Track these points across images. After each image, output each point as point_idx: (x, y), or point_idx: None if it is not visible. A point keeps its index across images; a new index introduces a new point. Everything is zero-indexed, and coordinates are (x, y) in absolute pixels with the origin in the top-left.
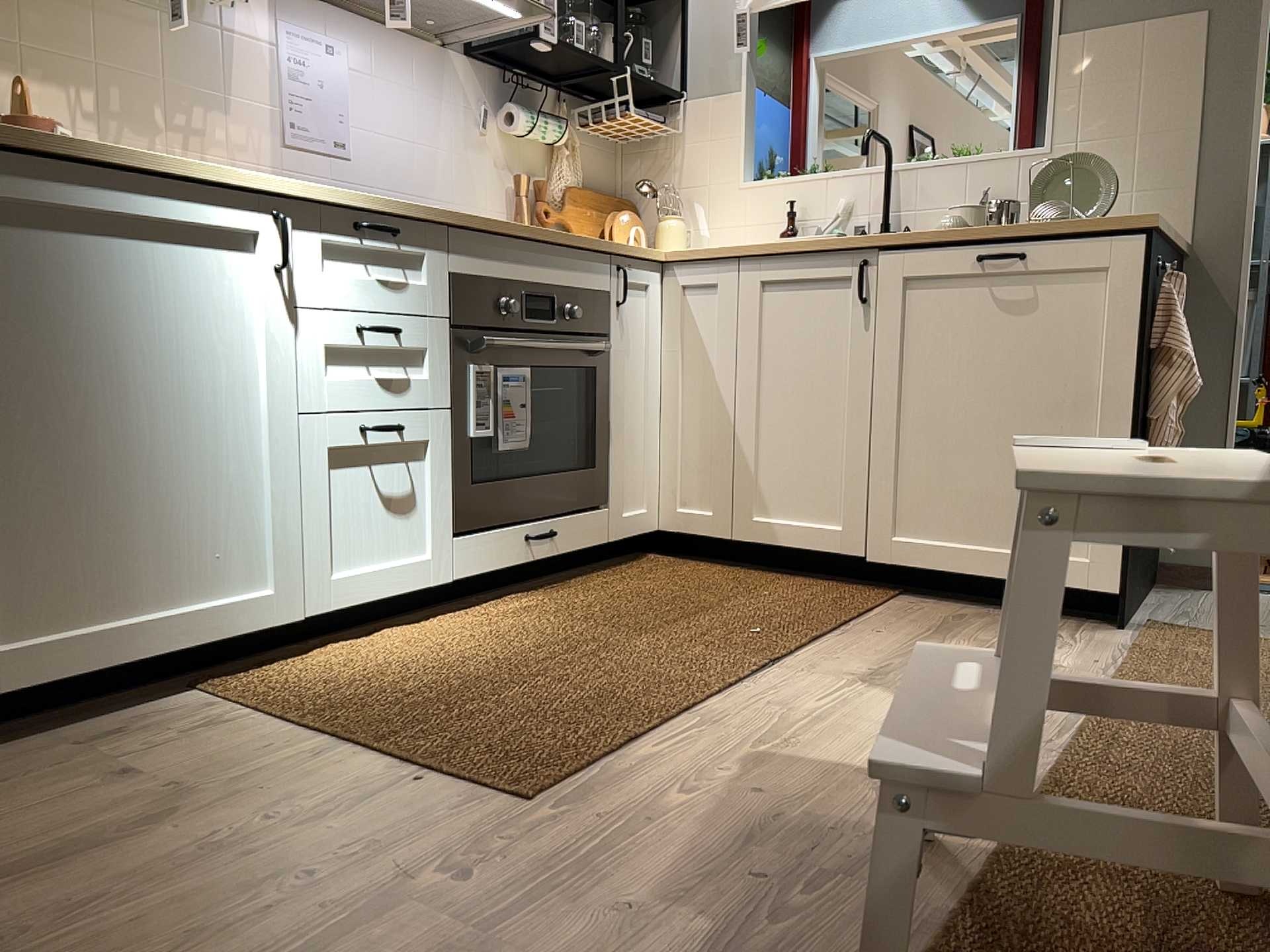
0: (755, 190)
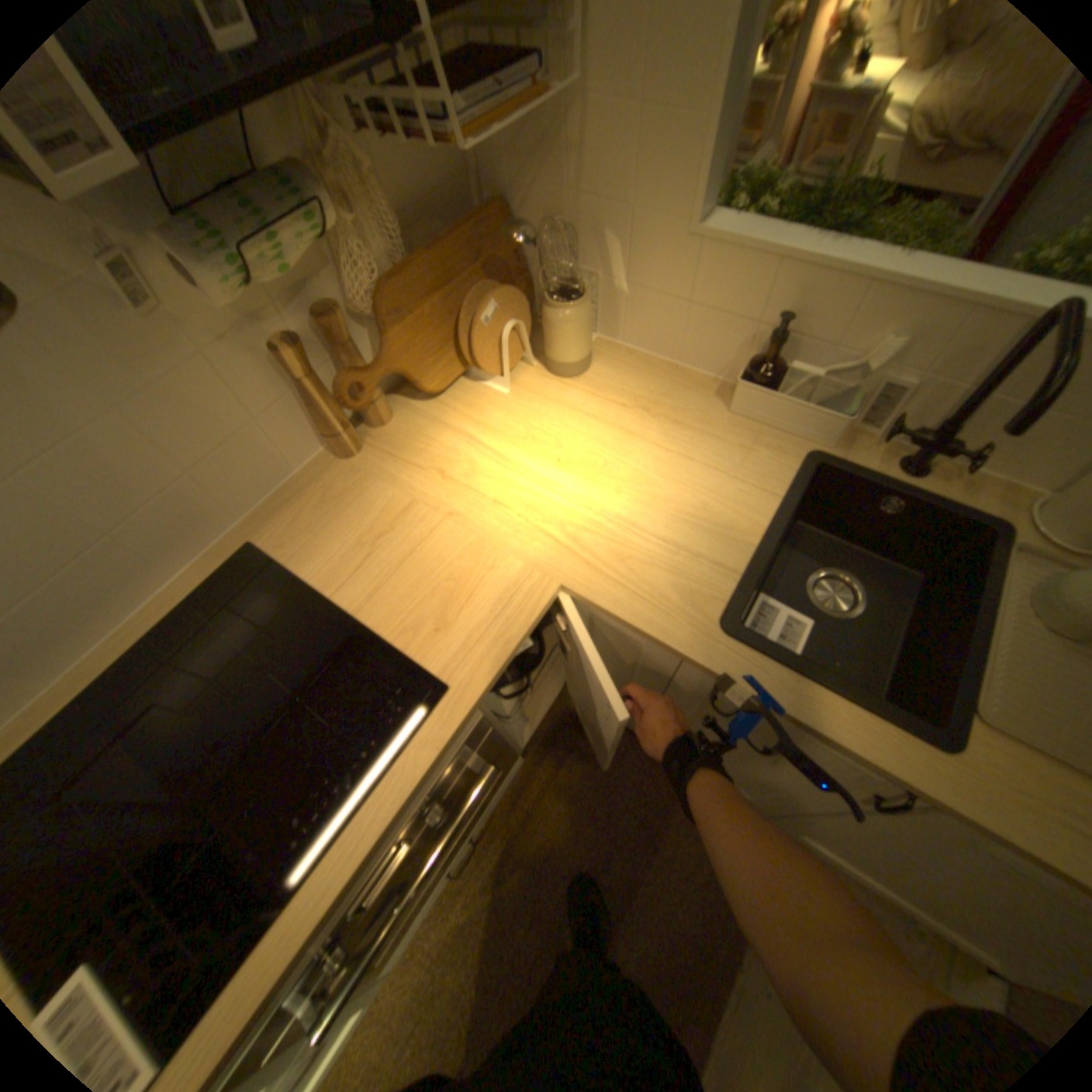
0: (716, 244)
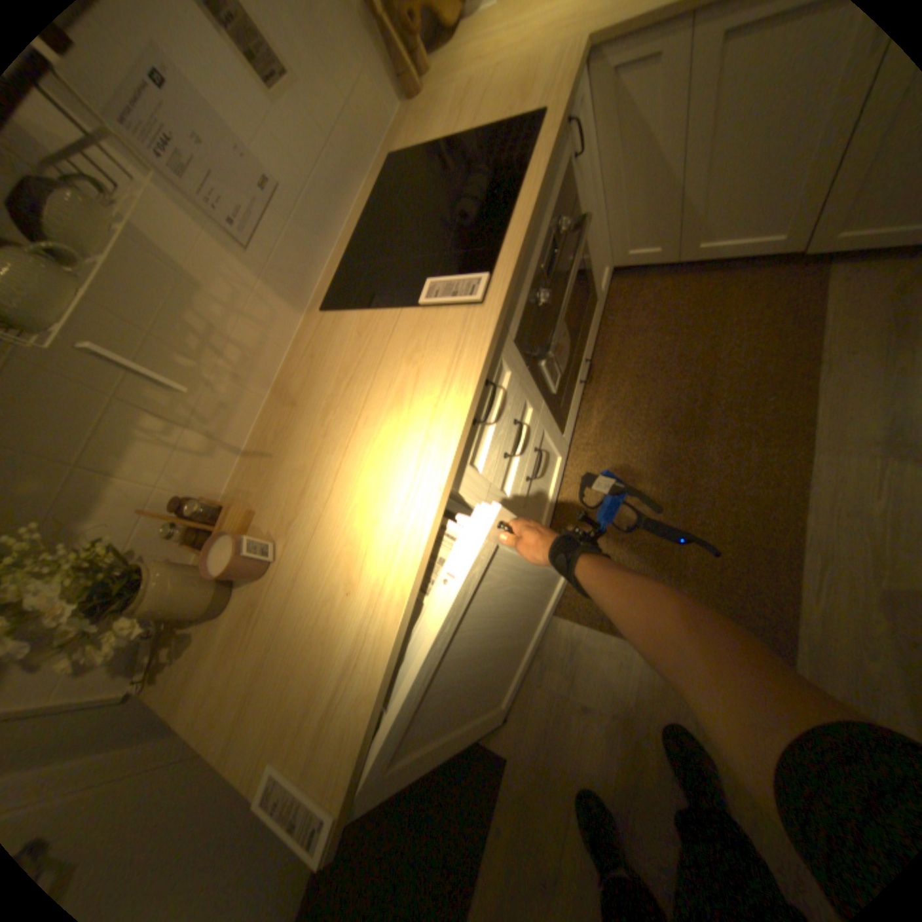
0: None
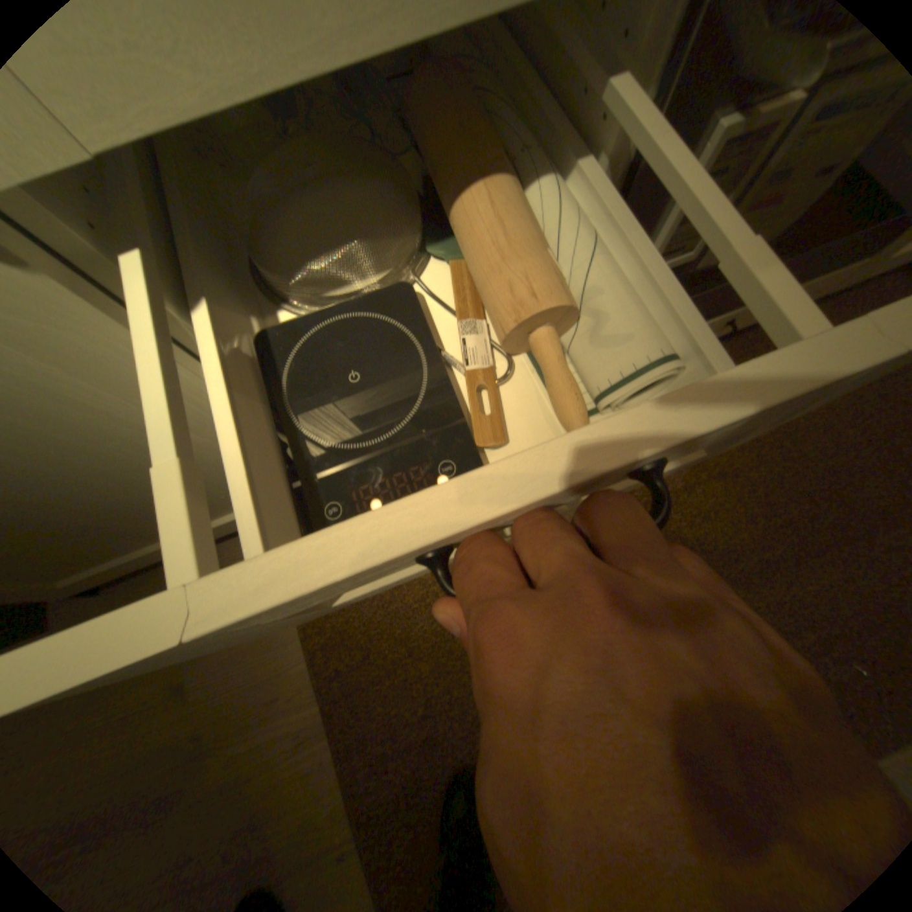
0: None
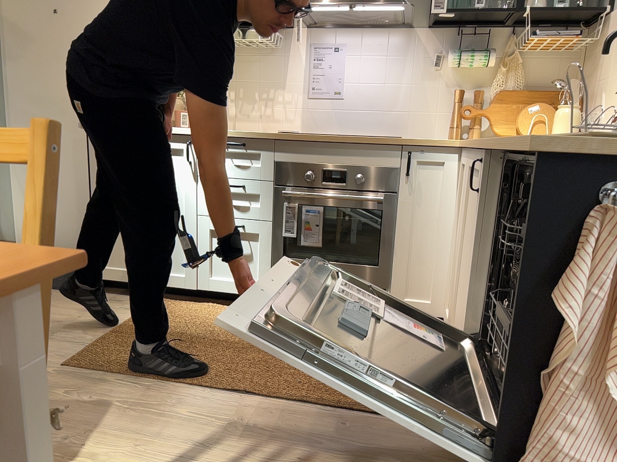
0: None
